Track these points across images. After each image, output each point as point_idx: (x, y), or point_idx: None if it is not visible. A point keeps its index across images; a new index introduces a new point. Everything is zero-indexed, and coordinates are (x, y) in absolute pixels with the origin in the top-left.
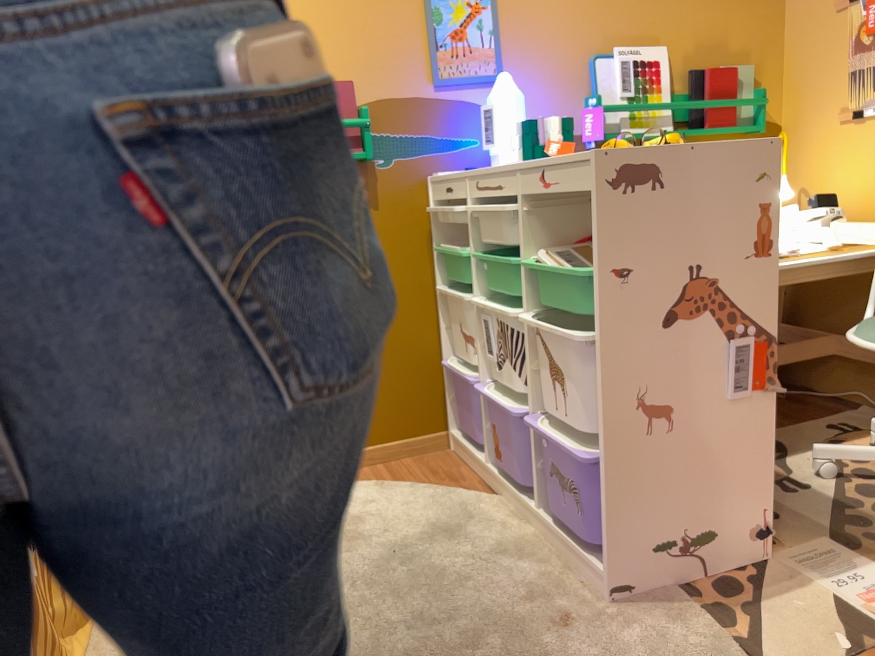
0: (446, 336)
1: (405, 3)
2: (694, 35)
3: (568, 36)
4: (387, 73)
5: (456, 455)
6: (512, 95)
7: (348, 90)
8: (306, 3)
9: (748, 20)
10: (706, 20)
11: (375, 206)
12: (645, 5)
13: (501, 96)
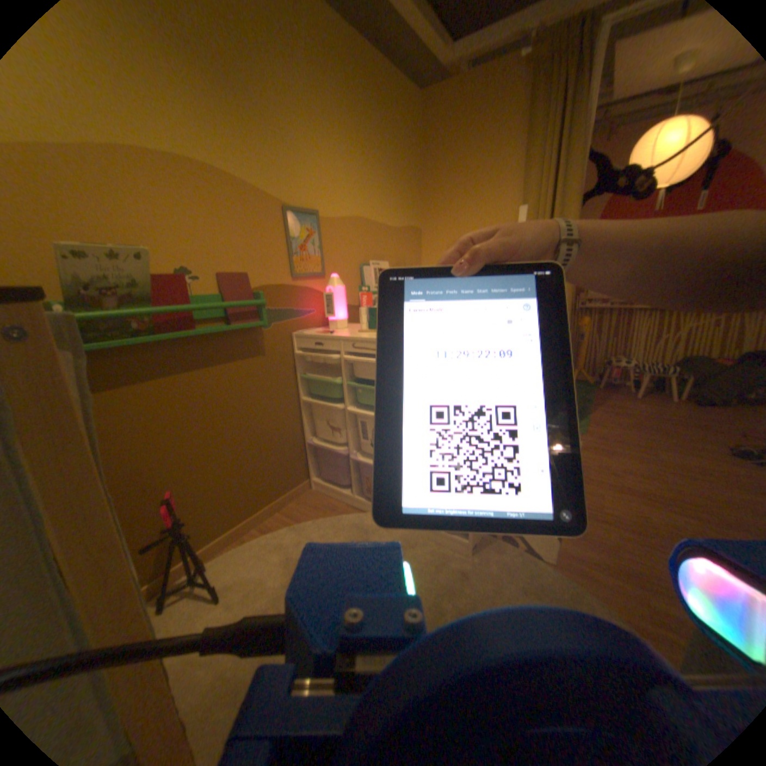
0: (308, 426)
1: (274, 223)
2: (395, 256)
3: (351, 252)
4: (266, 268)
5: (319, 492)
6: (342, 287)
7: (245, 279)
8: (212, 214)
9: (411, 250)
10: (399, 249)
11: (264, 354)
12: (379, 239)
13: (337, 287)
